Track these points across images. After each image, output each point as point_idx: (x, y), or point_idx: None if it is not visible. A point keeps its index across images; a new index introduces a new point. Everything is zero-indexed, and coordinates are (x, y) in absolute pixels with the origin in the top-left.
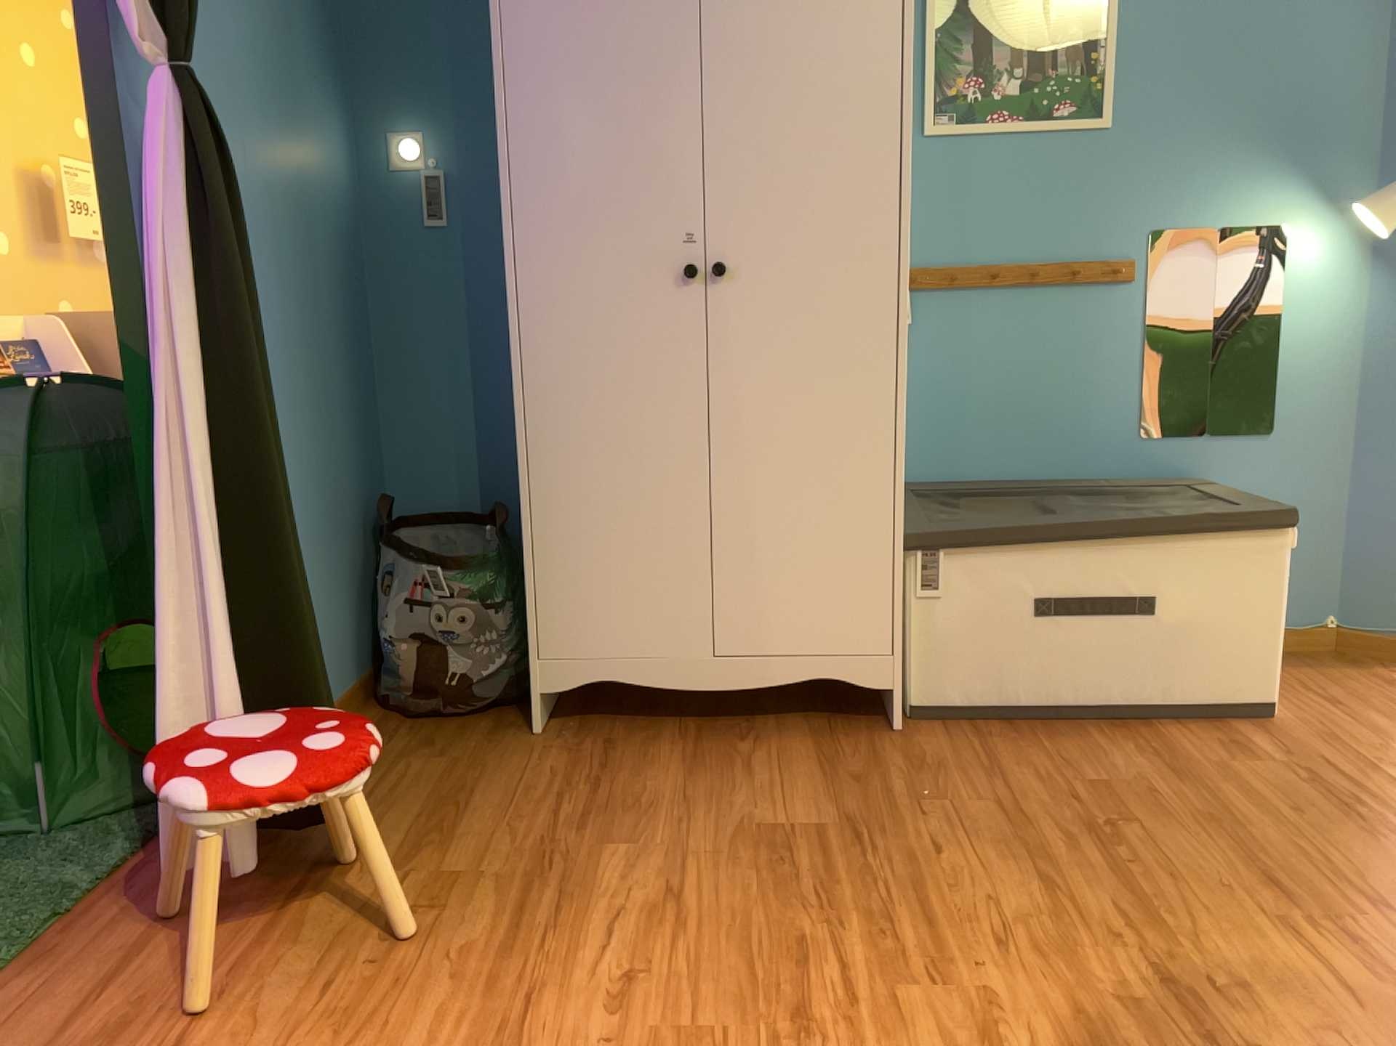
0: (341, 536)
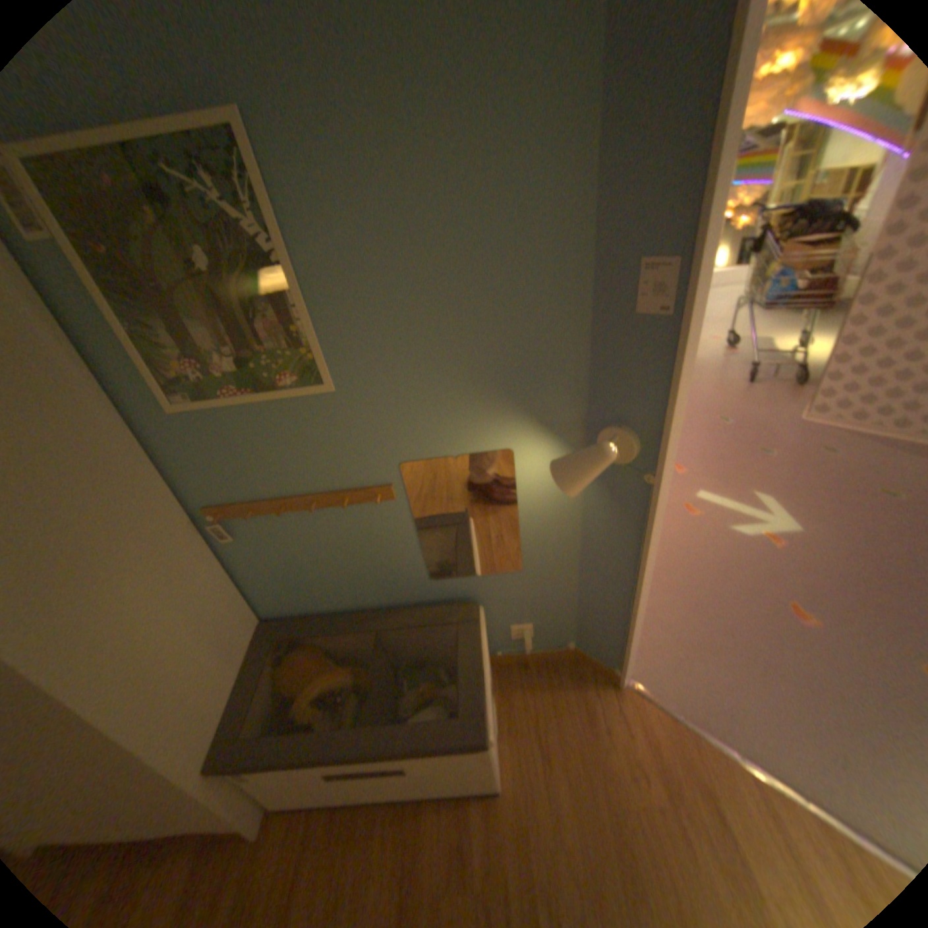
0: None
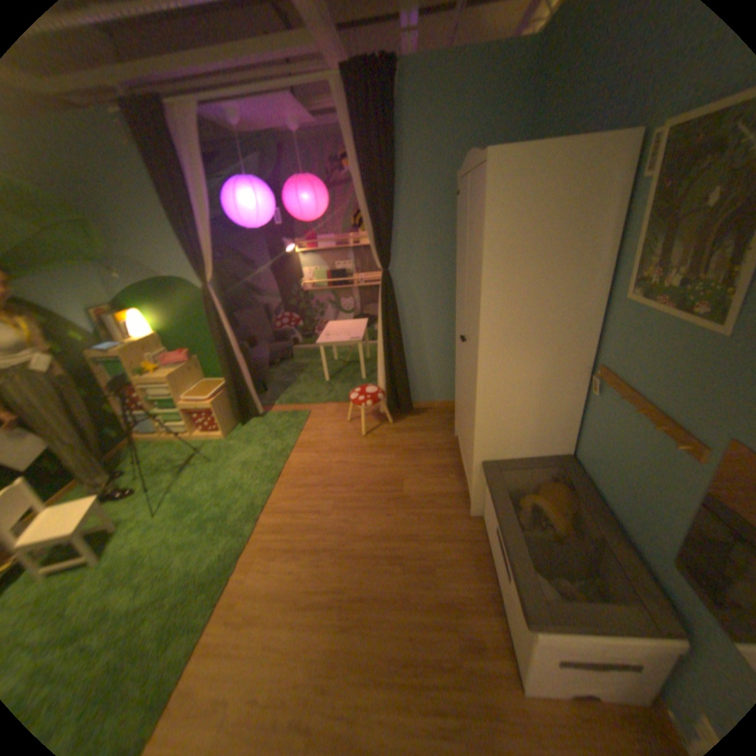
0: None
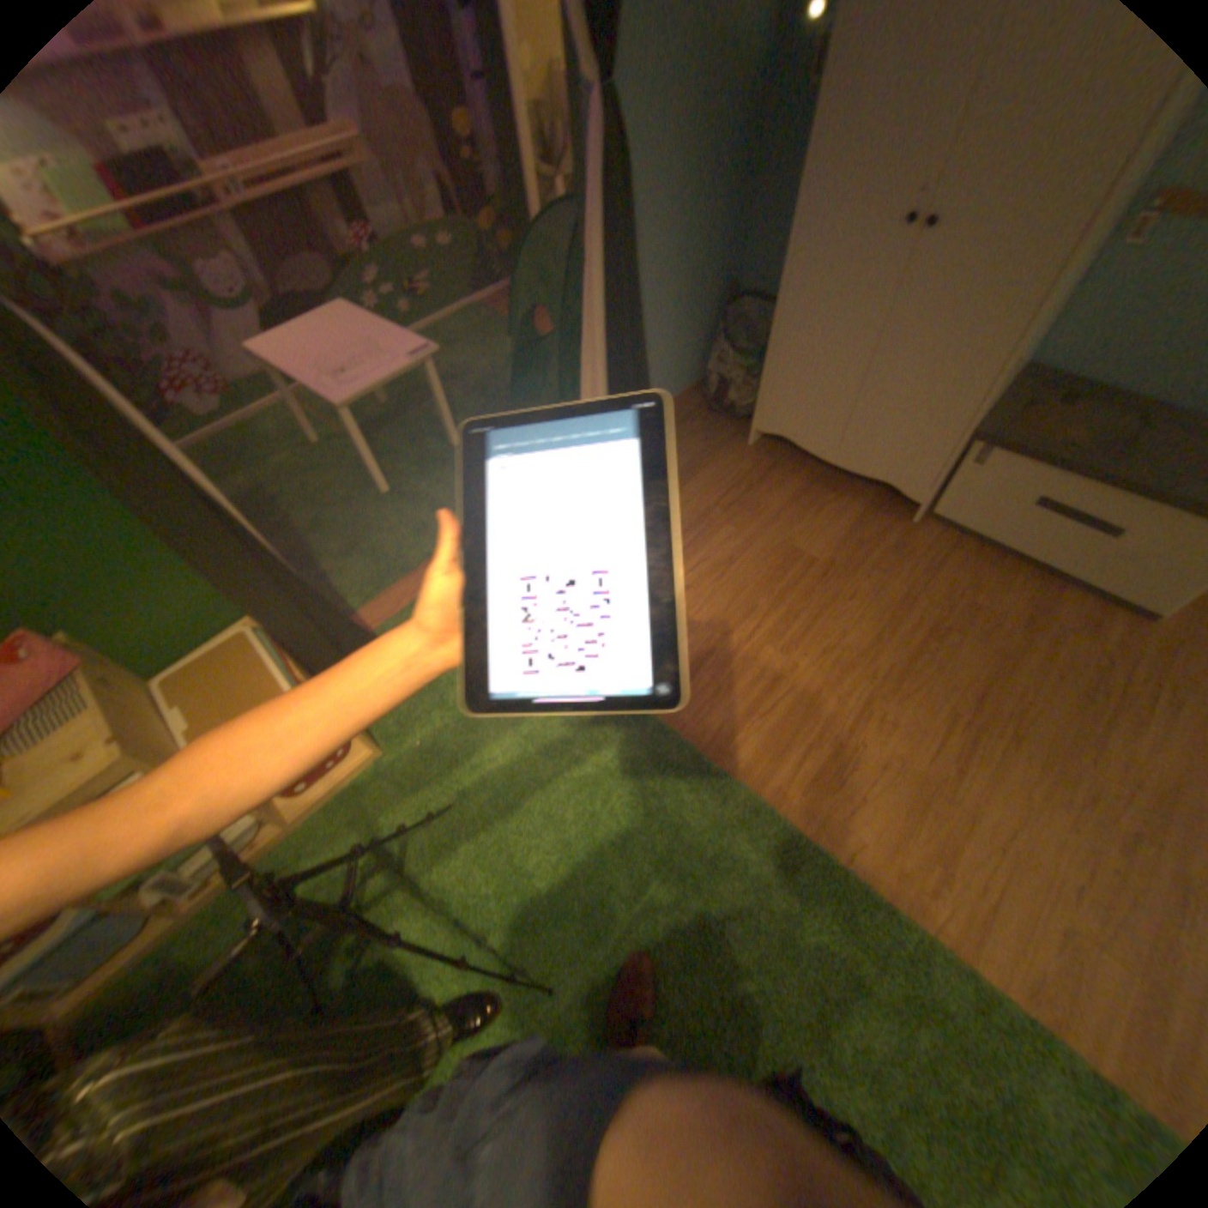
0: (700, 312)
